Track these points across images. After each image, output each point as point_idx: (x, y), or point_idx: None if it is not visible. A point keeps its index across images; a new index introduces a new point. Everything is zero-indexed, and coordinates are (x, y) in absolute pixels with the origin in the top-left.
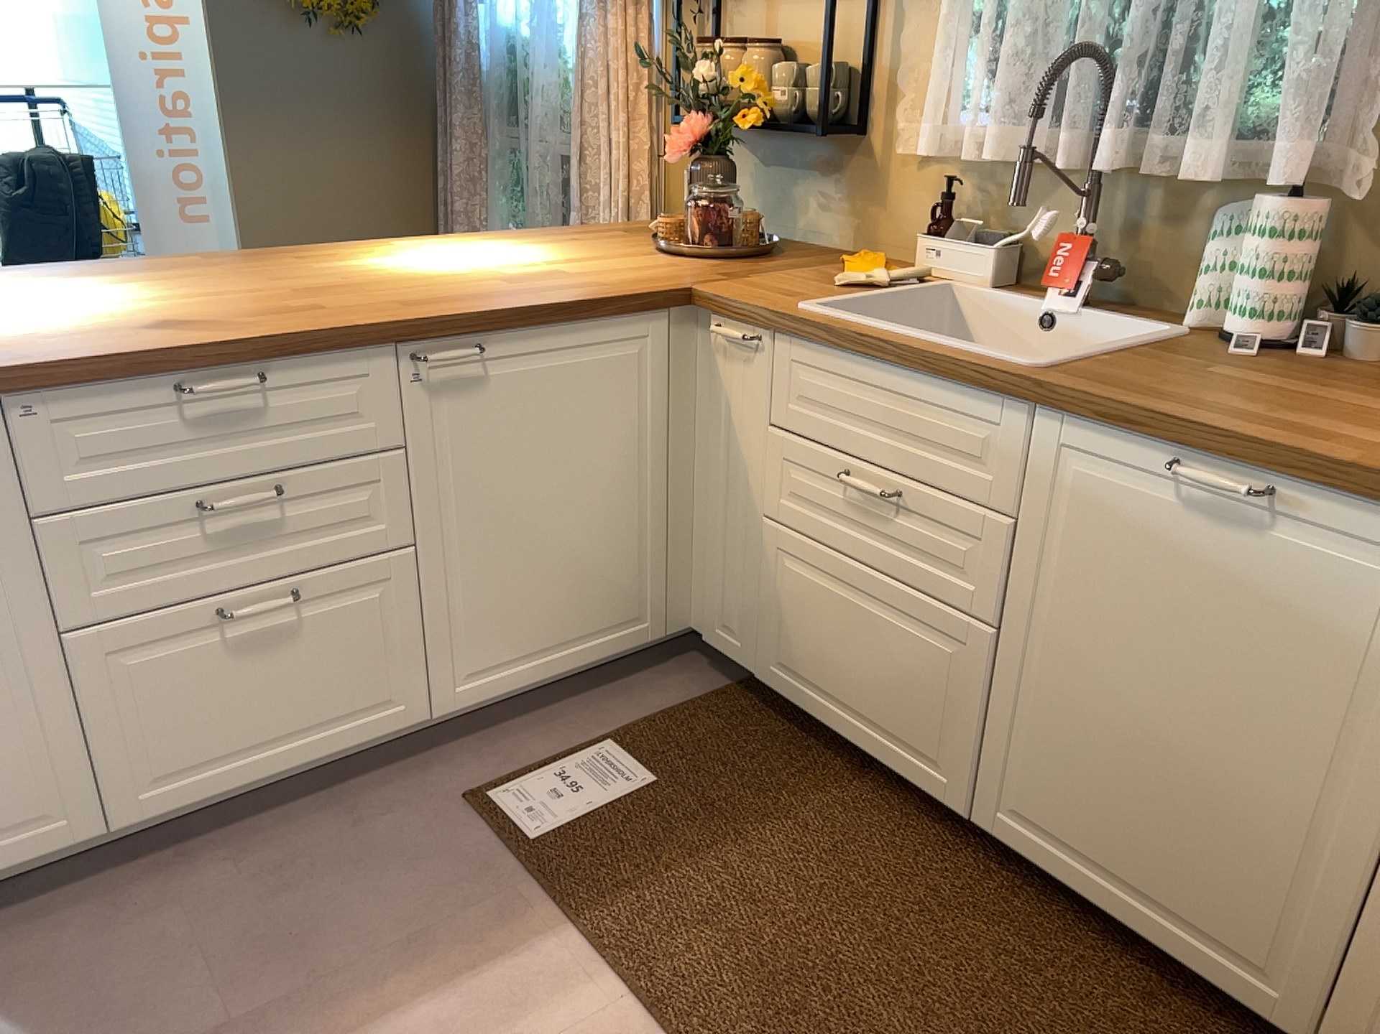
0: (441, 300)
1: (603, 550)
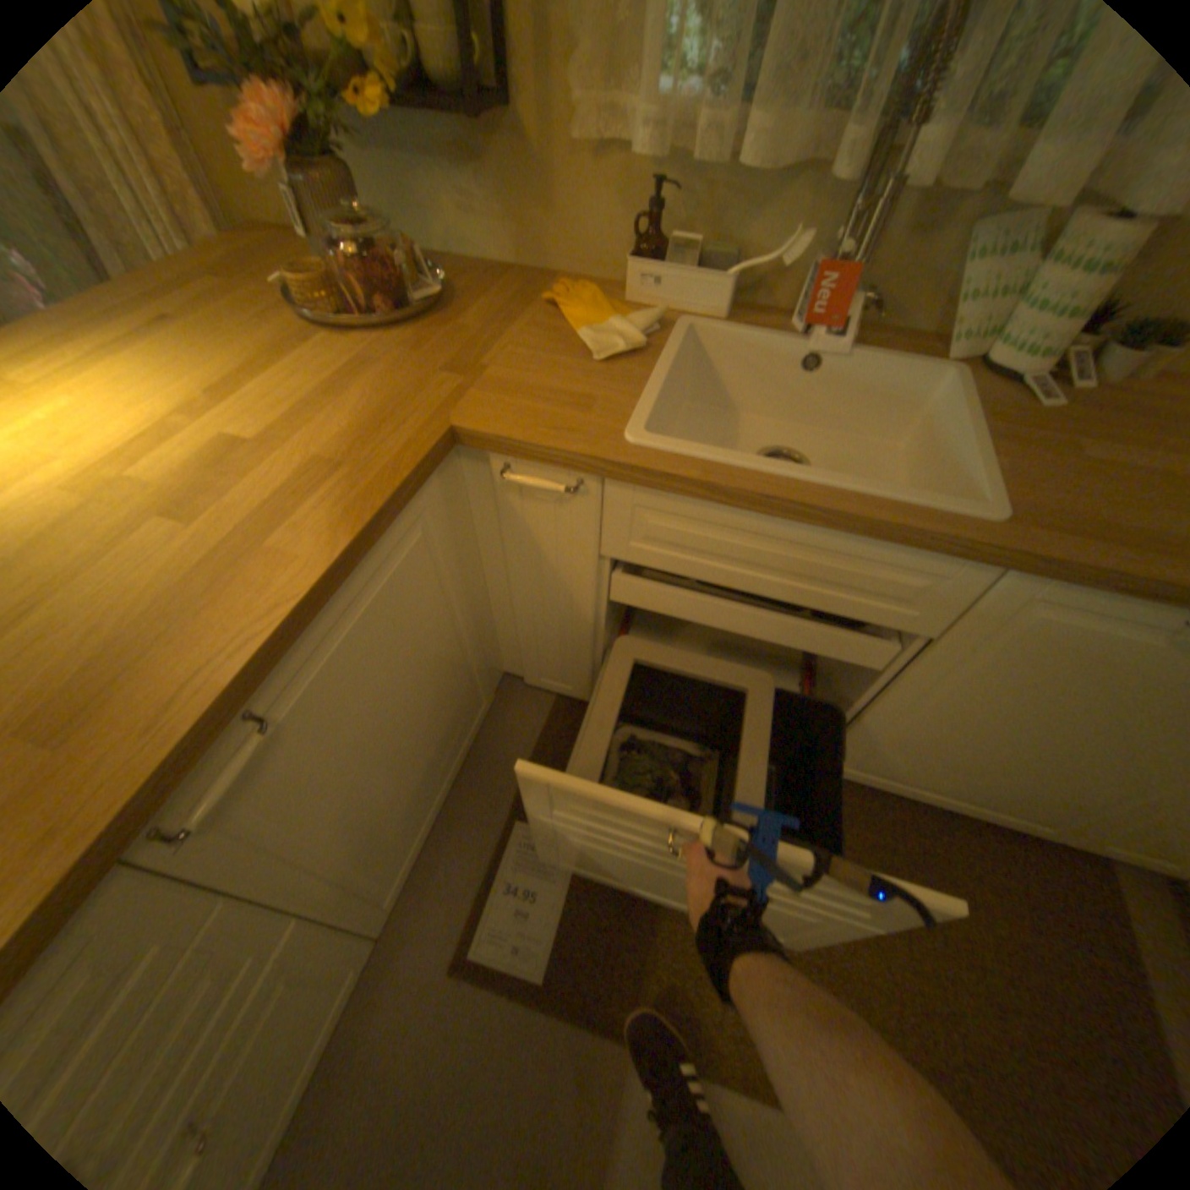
0: (102, 664)
1: (447, 704)
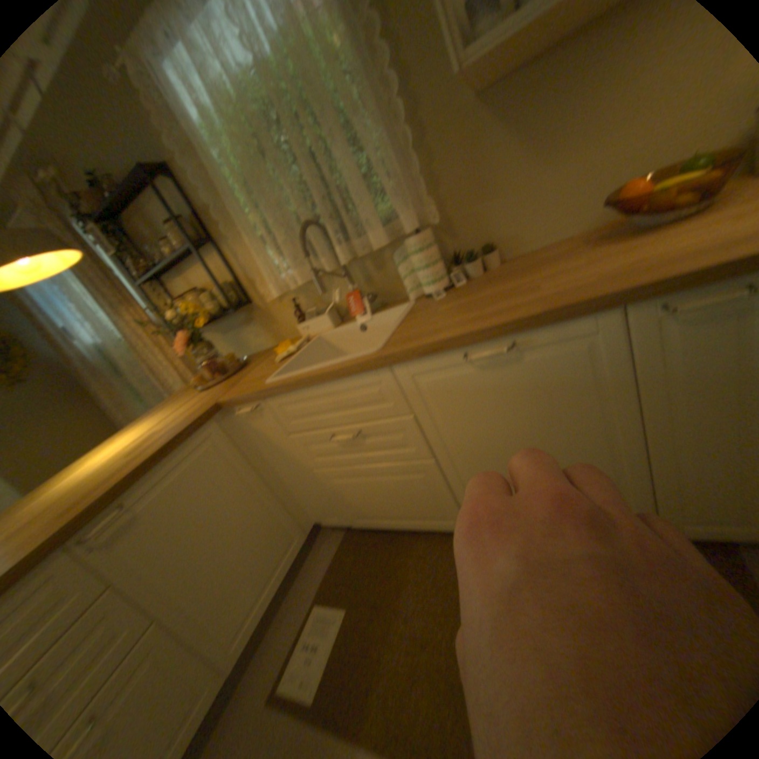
0: (83, 500)
1: (256, 533)
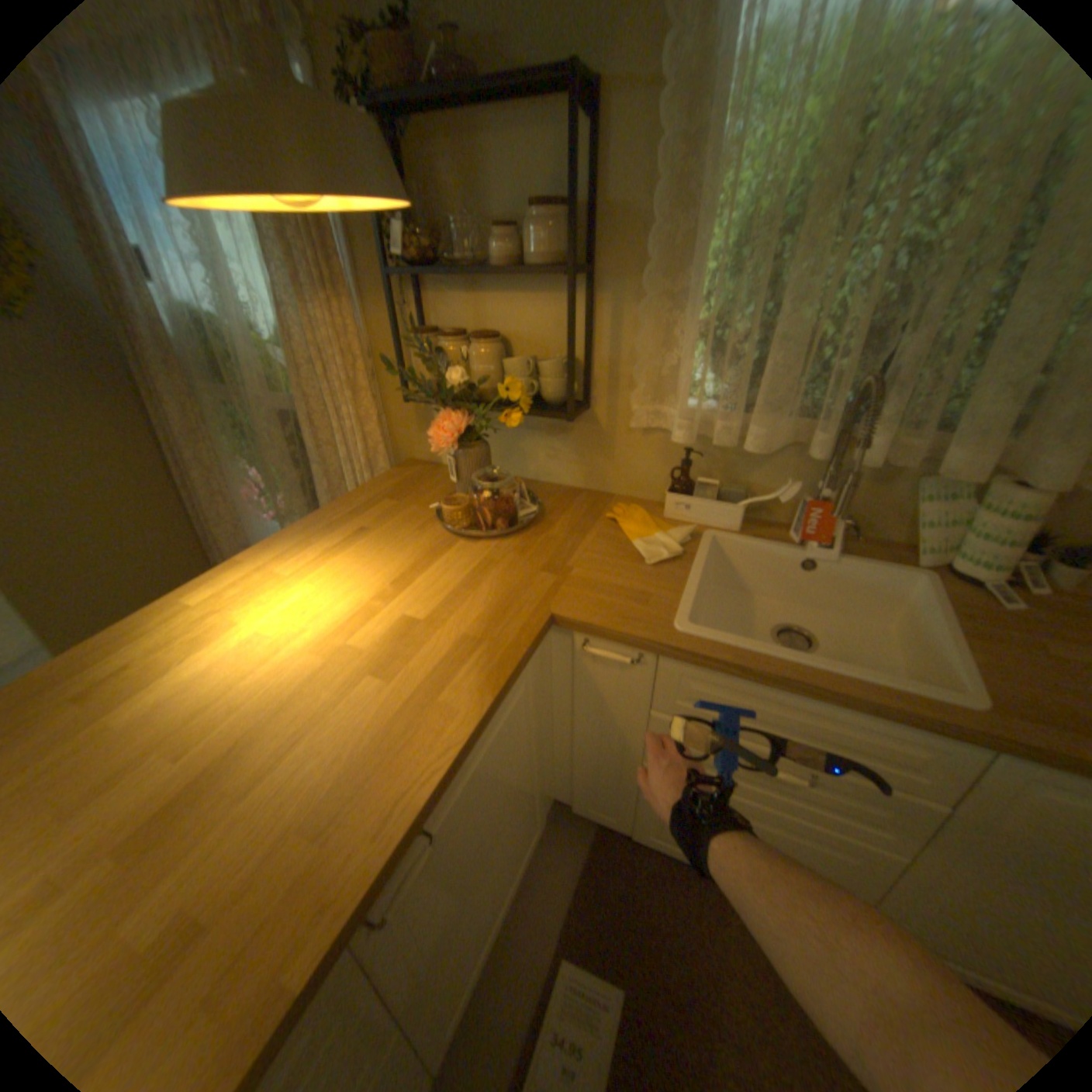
0: (346, 783)
1: (517, 829)
